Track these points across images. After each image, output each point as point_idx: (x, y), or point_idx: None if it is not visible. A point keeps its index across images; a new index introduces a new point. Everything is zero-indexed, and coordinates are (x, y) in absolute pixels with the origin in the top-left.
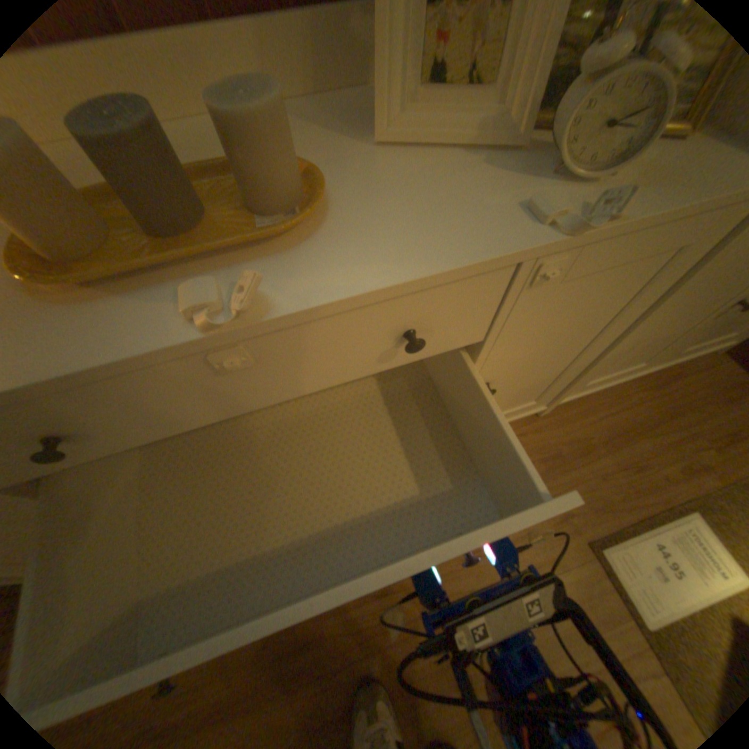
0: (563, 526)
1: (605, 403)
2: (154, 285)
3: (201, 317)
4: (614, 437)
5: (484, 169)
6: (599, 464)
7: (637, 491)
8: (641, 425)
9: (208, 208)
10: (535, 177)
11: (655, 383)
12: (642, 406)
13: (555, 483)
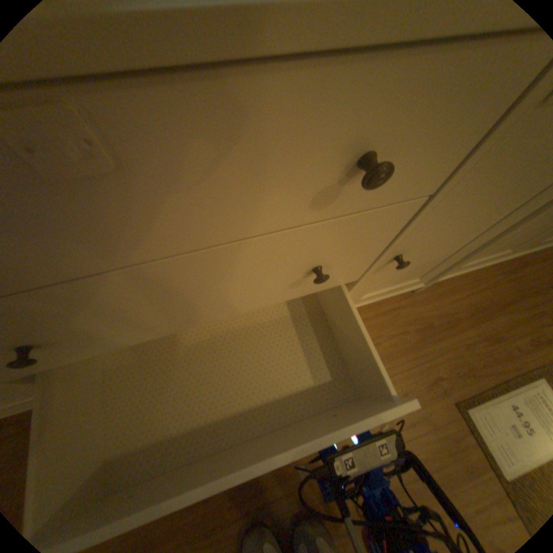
0: (434, 388)
1: (469, 284)
2: None
3: None
4: (476, 312)
5: None
6: (464, 335)
7: (495, 359)
8: (498, 303)
9: None
10: None
11: (508, 268)
12: (498, 287)
13: (428, 351)
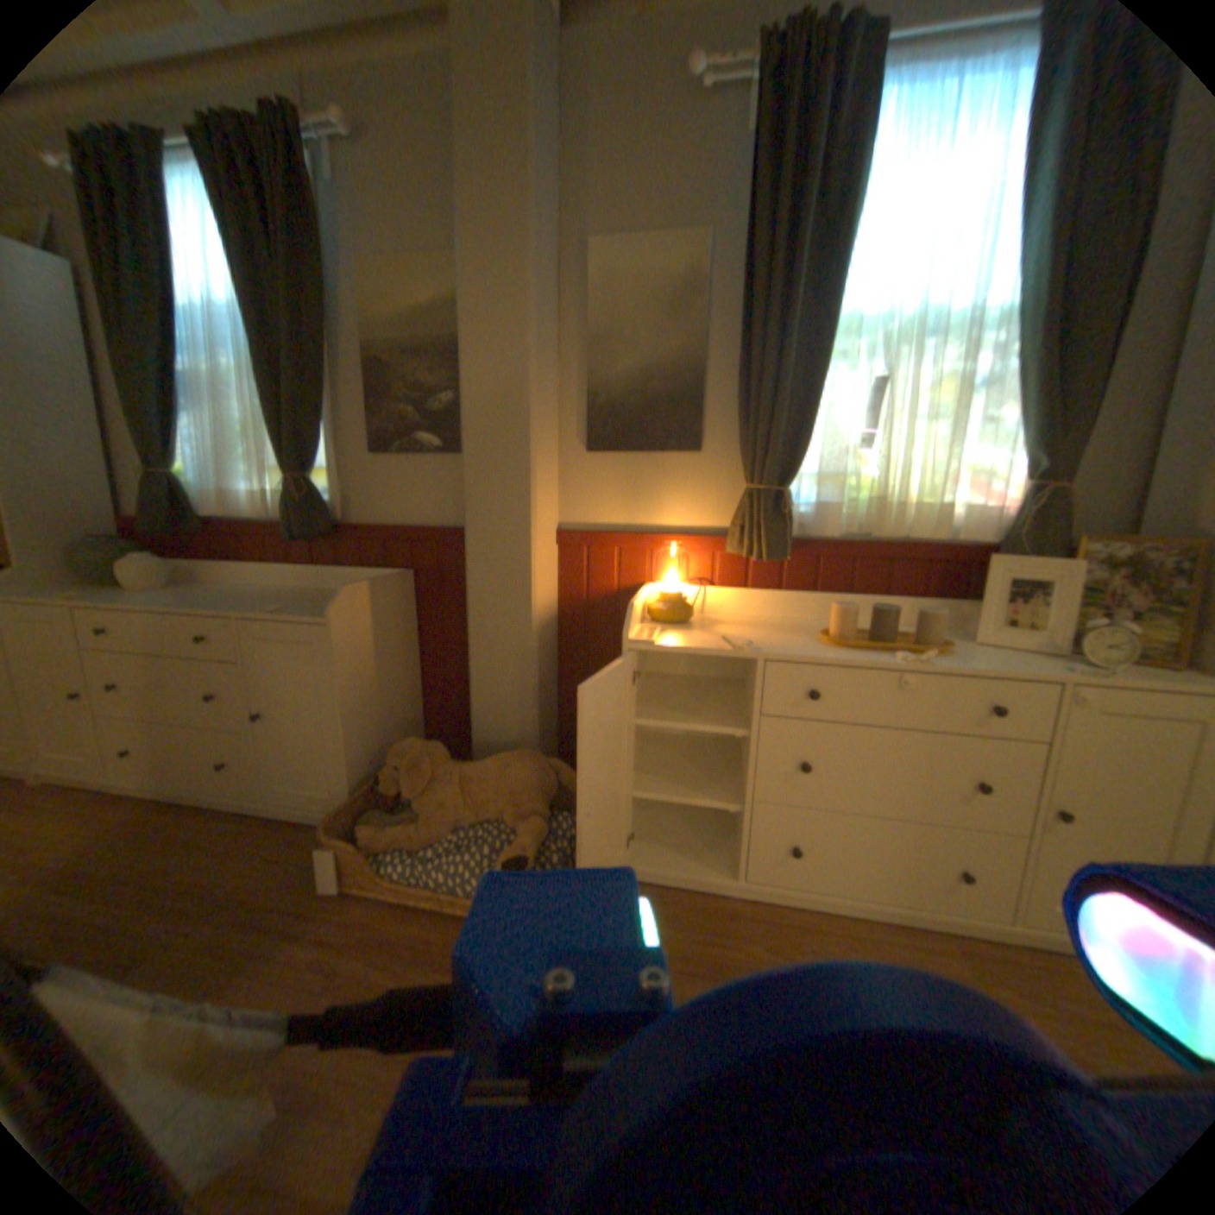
0: None
1: None
2: (879, 654)
3: (905, 662)
4: None
5: (1040, 660)
6: None
7: None
8: None
9: (898, 642)
10: (1071, 666)
11: None
12: None
13: None
